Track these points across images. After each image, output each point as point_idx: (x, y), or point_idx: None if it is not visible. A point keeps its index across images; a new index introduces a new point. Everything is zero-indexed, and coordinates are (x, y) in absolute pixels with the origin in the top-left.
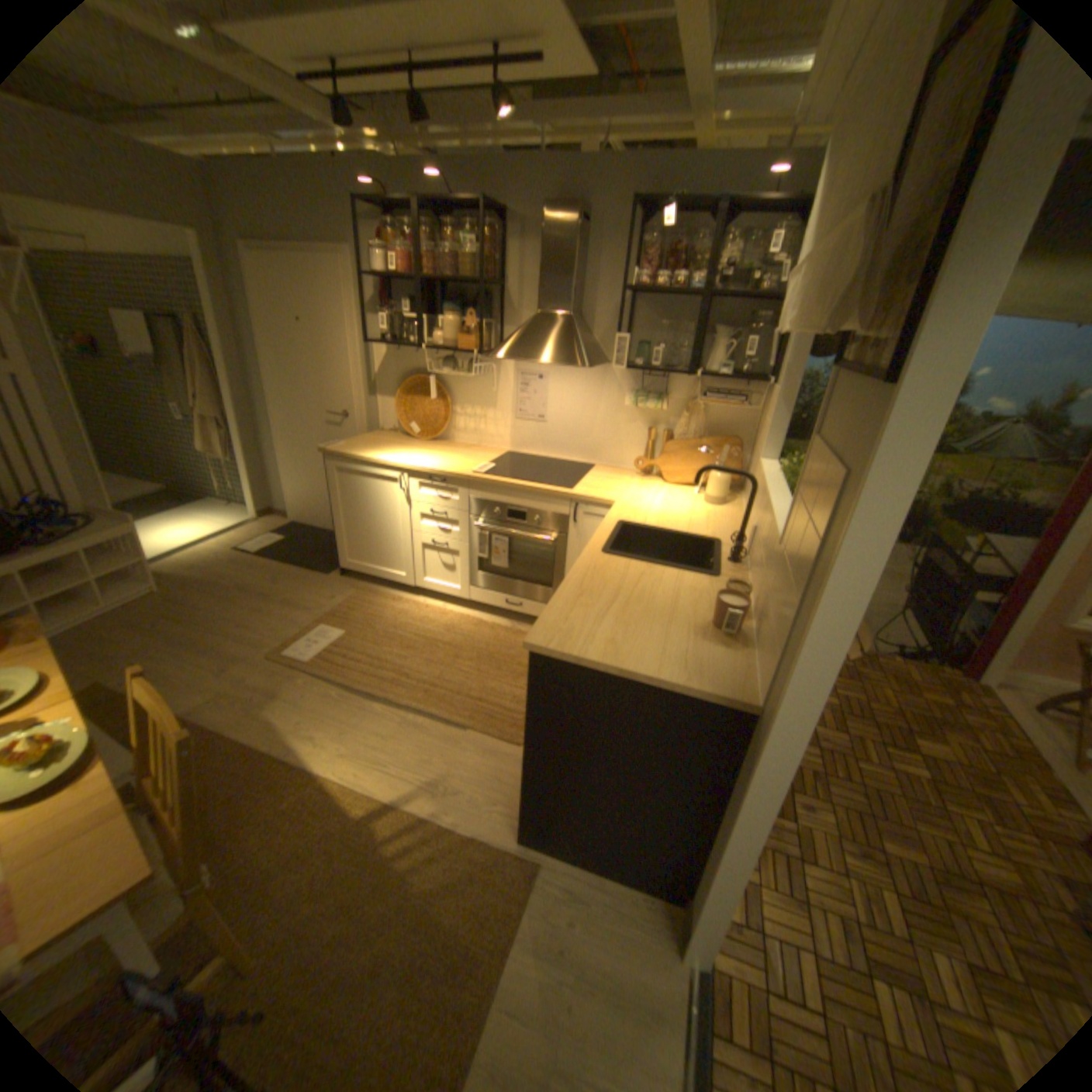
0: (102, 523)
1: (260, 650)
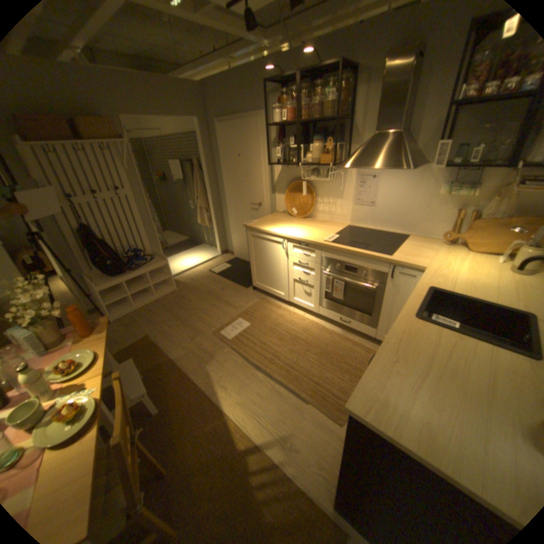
0: (156, 260)
1: (211, 329)
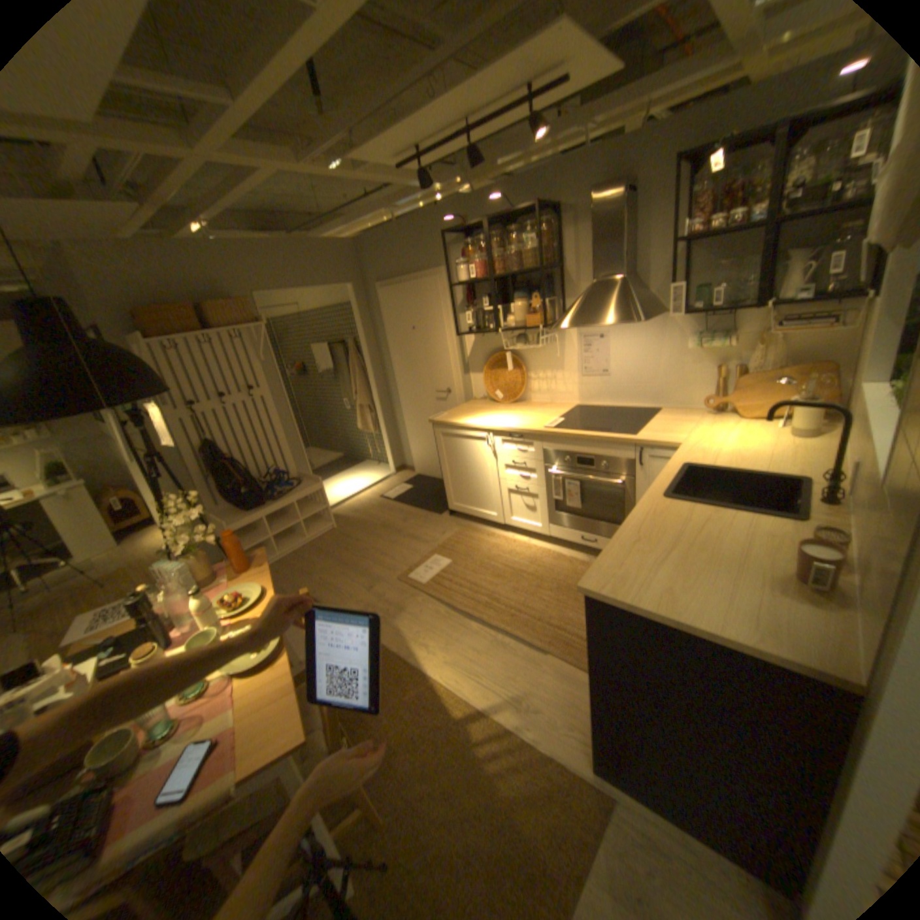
0: (305, 484)
1: (394, 573)
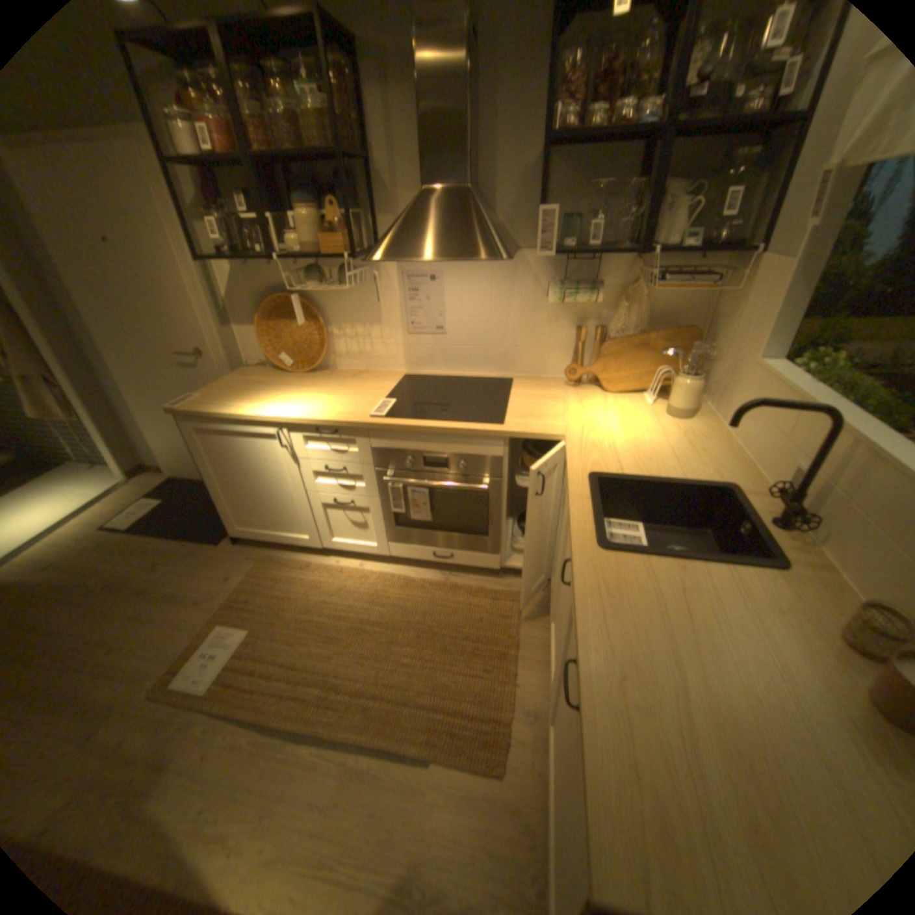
0: None
1: (141, 684)
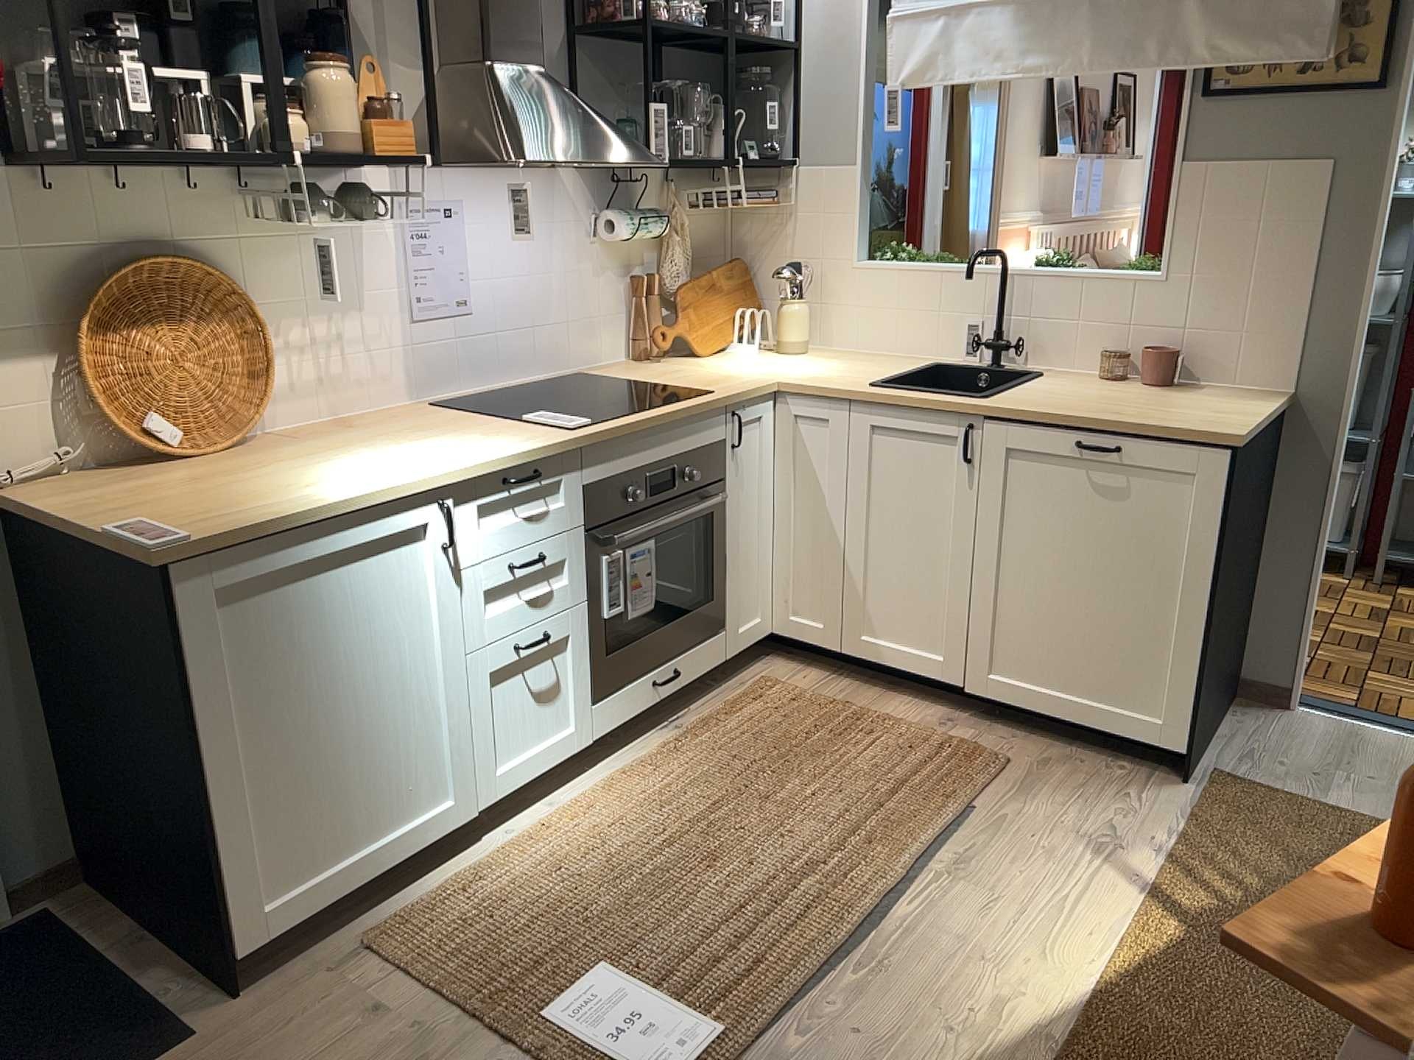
0: None
1: None
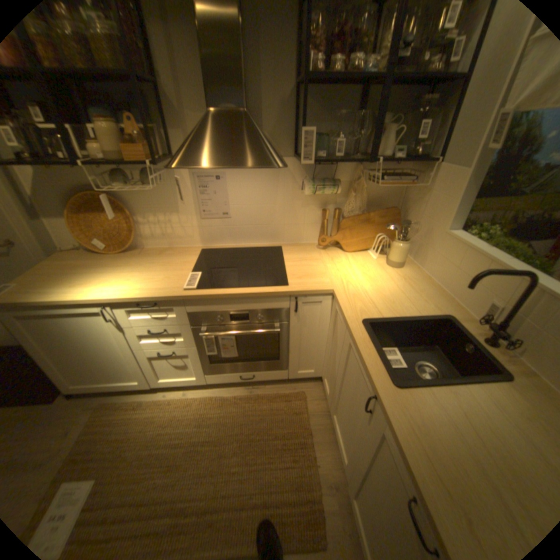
0: None
1: None
